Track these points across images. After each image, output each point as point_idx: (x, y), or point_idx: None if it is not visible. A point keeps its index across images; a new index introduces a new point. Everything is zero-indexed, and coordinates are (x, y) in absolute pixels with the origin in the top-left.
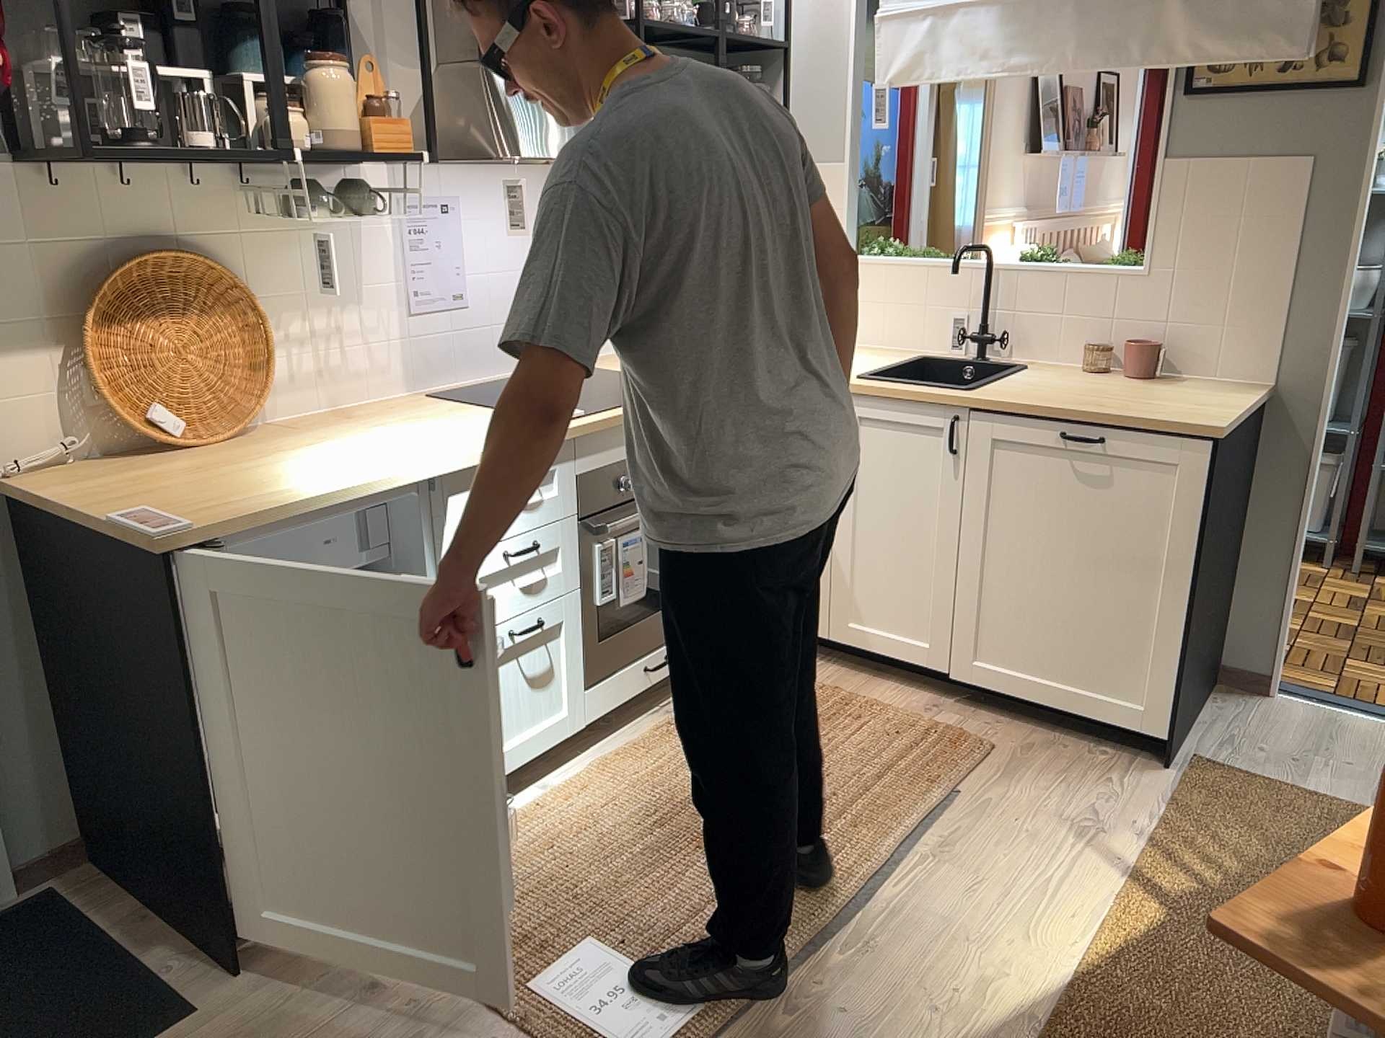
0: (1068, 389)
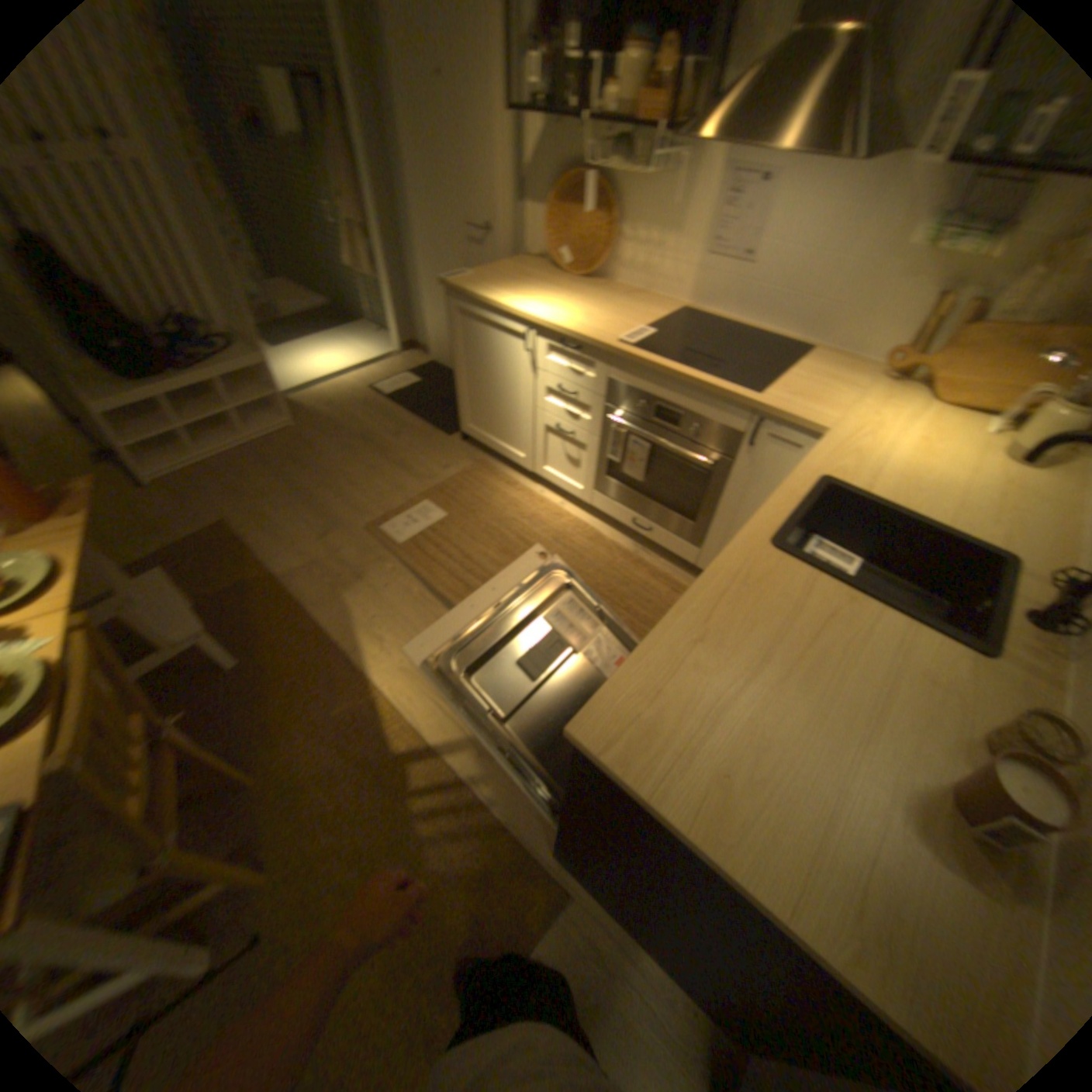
0: (812, 648)
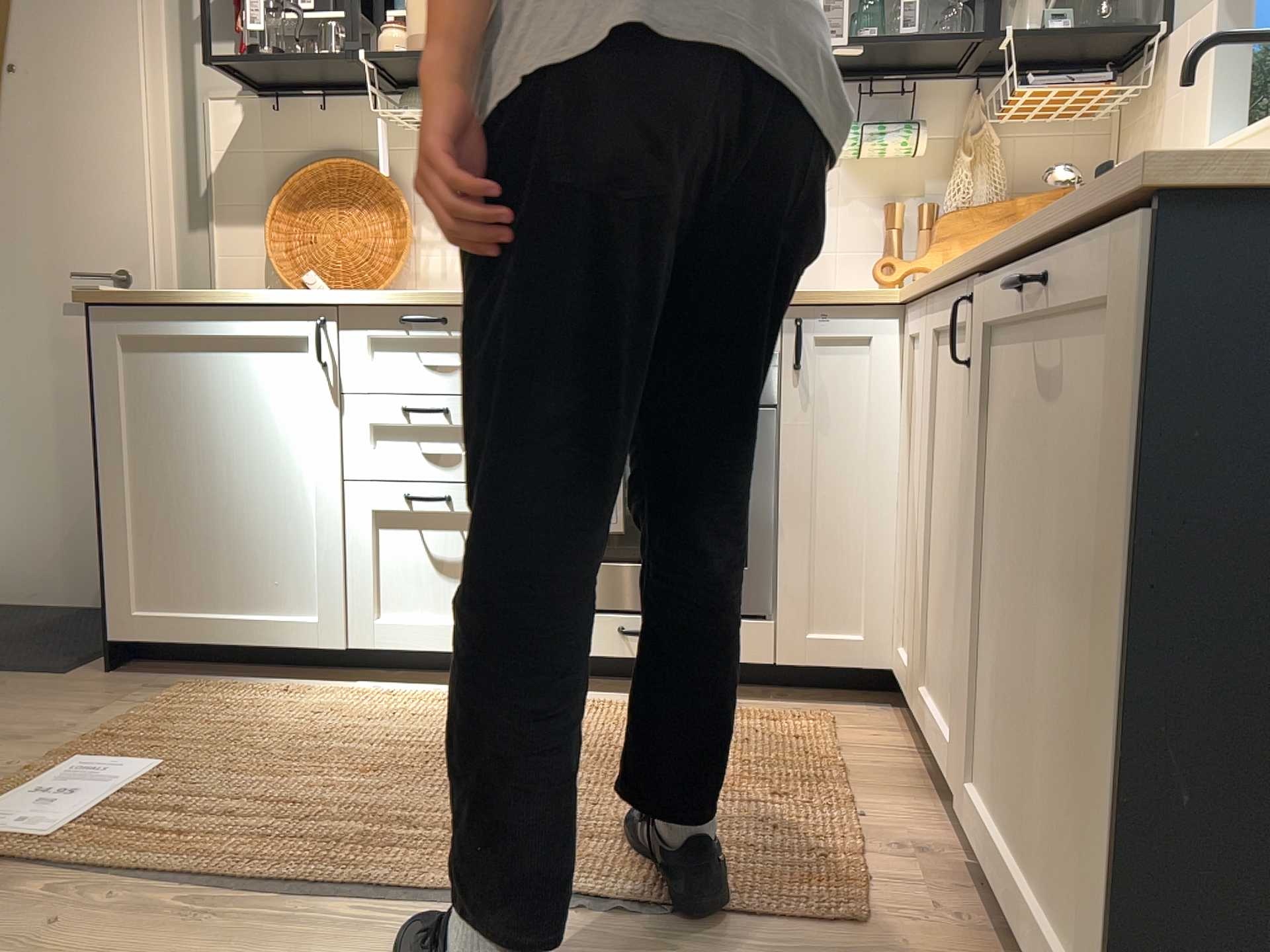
0: None
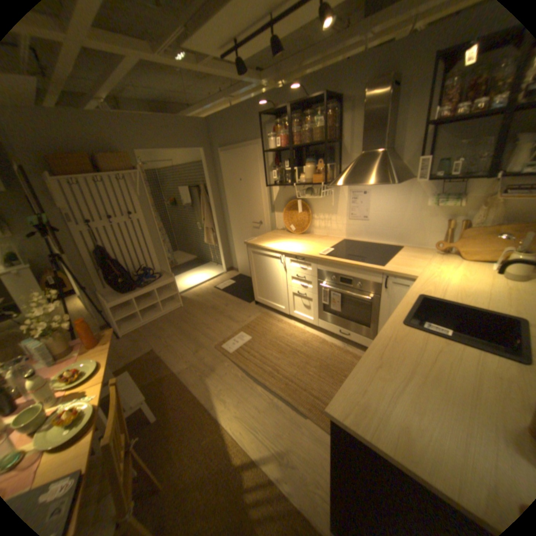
0: (435, 367)
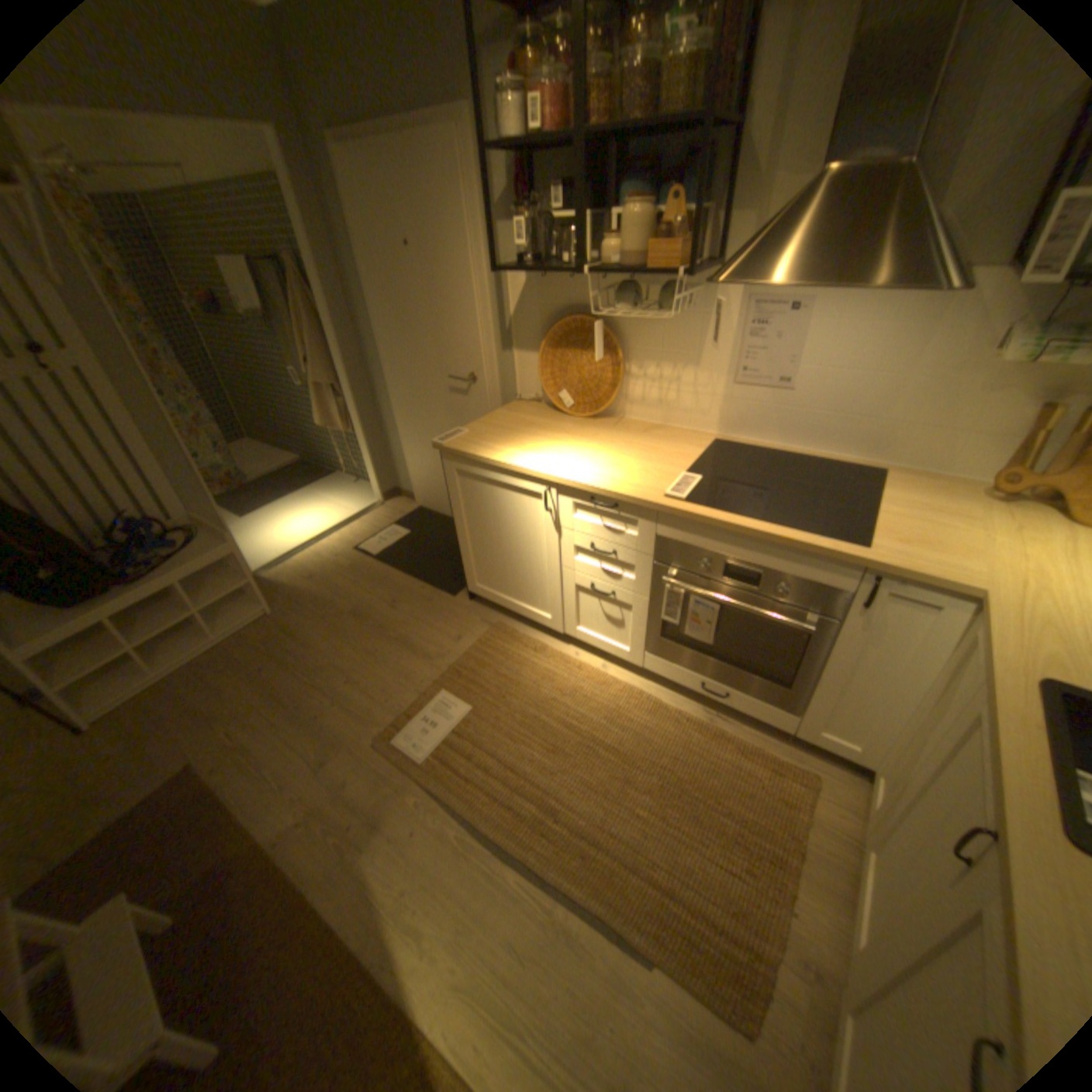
0: None
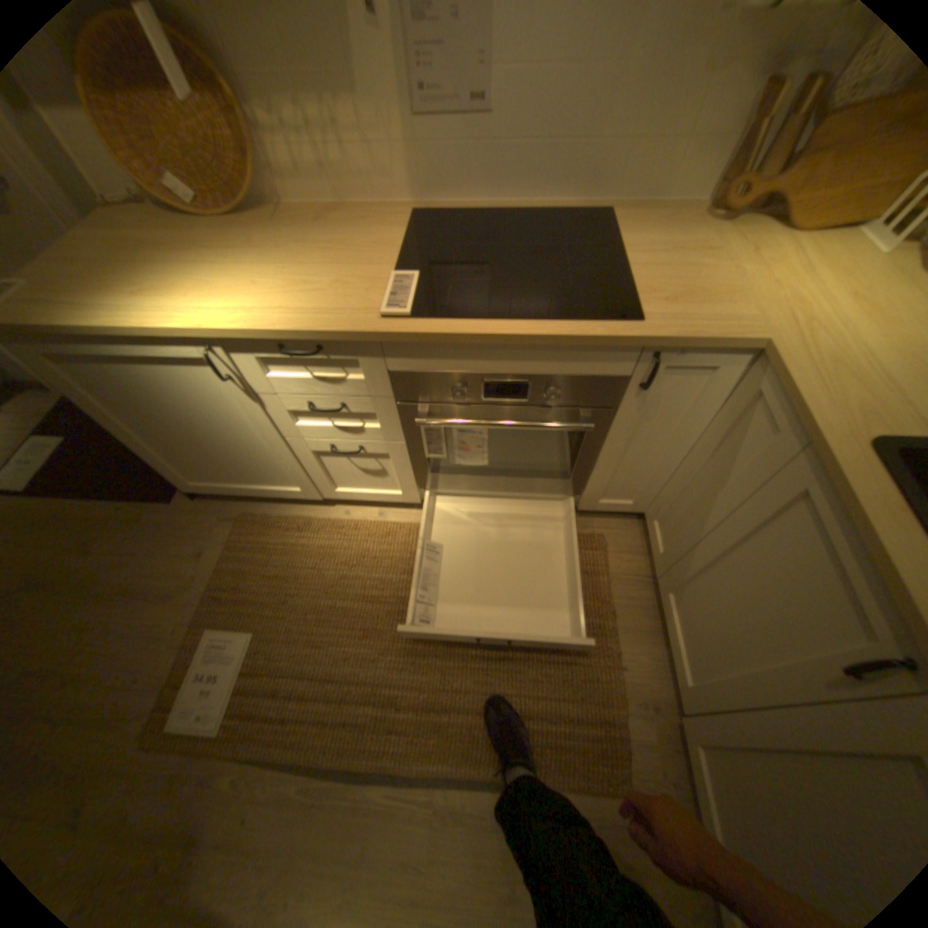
0: None
